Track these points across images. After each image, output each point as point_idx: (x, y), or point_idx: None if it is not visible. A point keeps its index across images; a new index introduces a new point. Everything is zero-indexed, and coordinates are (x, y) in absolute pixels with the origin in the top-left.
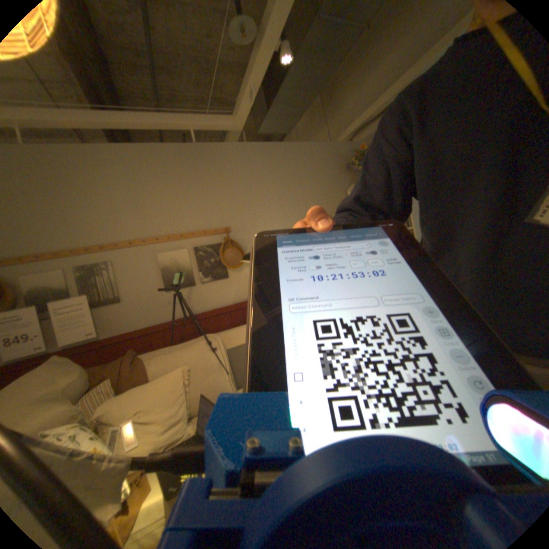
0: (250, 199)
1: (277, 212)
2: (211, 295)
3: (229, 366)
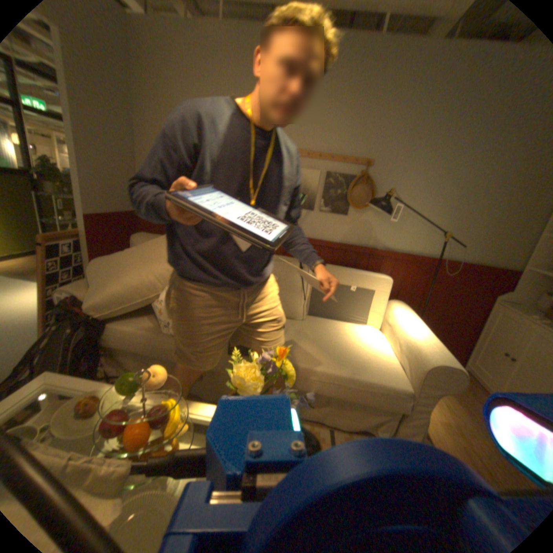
0: (416, 131)
1: (443, 157)
2: (323, 226)
3: (308, 295)
